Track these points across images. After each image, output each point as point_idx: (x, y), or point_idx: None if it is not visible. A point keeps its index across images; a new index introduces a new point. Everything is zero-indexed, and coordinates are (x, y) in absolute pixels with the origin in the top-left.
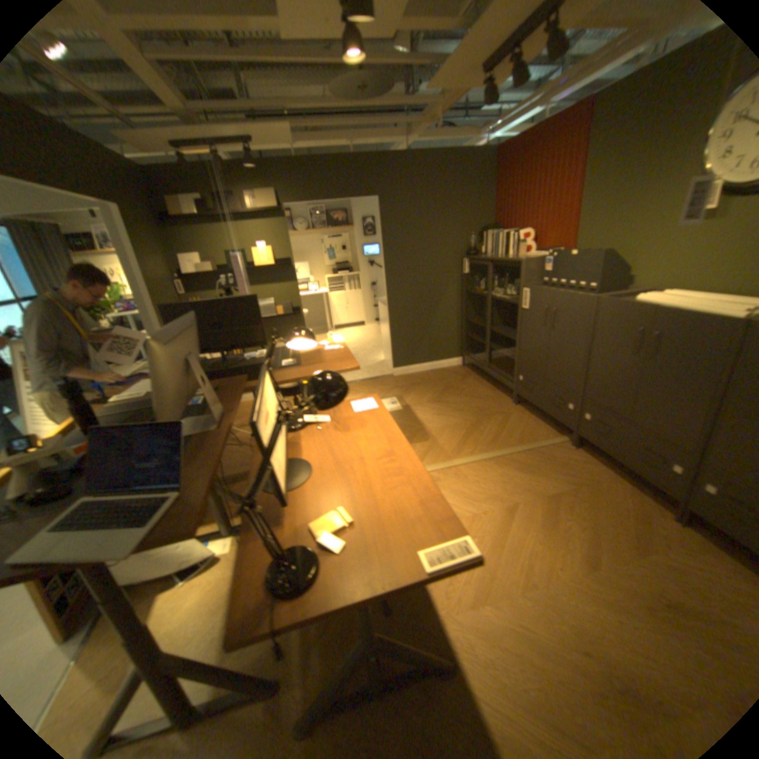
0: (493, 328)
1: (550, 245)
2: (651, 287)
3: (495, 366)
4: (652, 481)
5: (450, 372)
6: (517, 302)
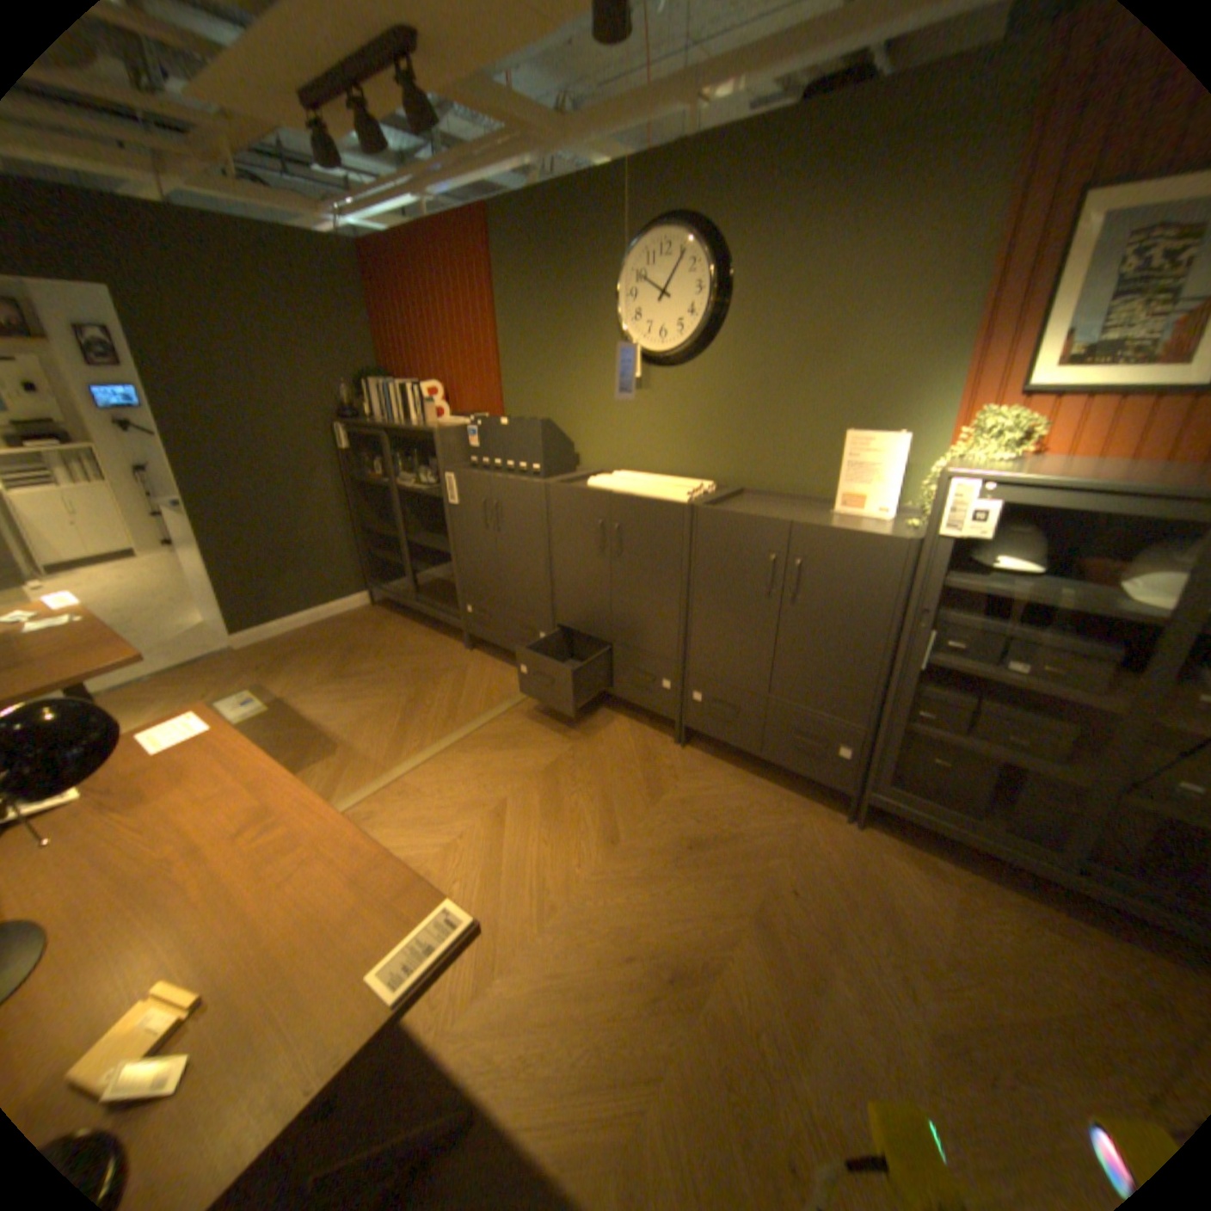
0: (411, 537)
1: (469, 407)
2: (599, 468)
3: (428, 596)
4: (646, 704)
5: (351, 618)
6: (440, 494)
